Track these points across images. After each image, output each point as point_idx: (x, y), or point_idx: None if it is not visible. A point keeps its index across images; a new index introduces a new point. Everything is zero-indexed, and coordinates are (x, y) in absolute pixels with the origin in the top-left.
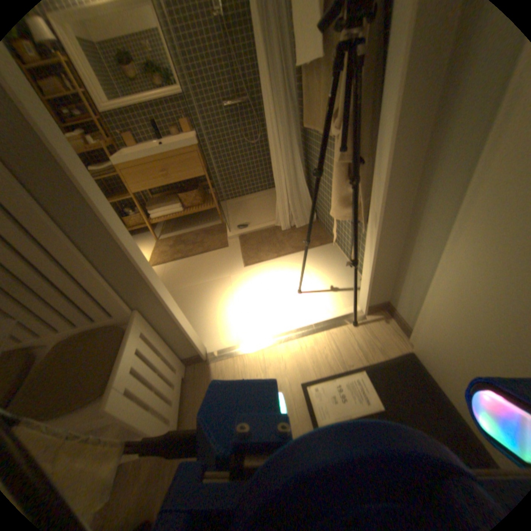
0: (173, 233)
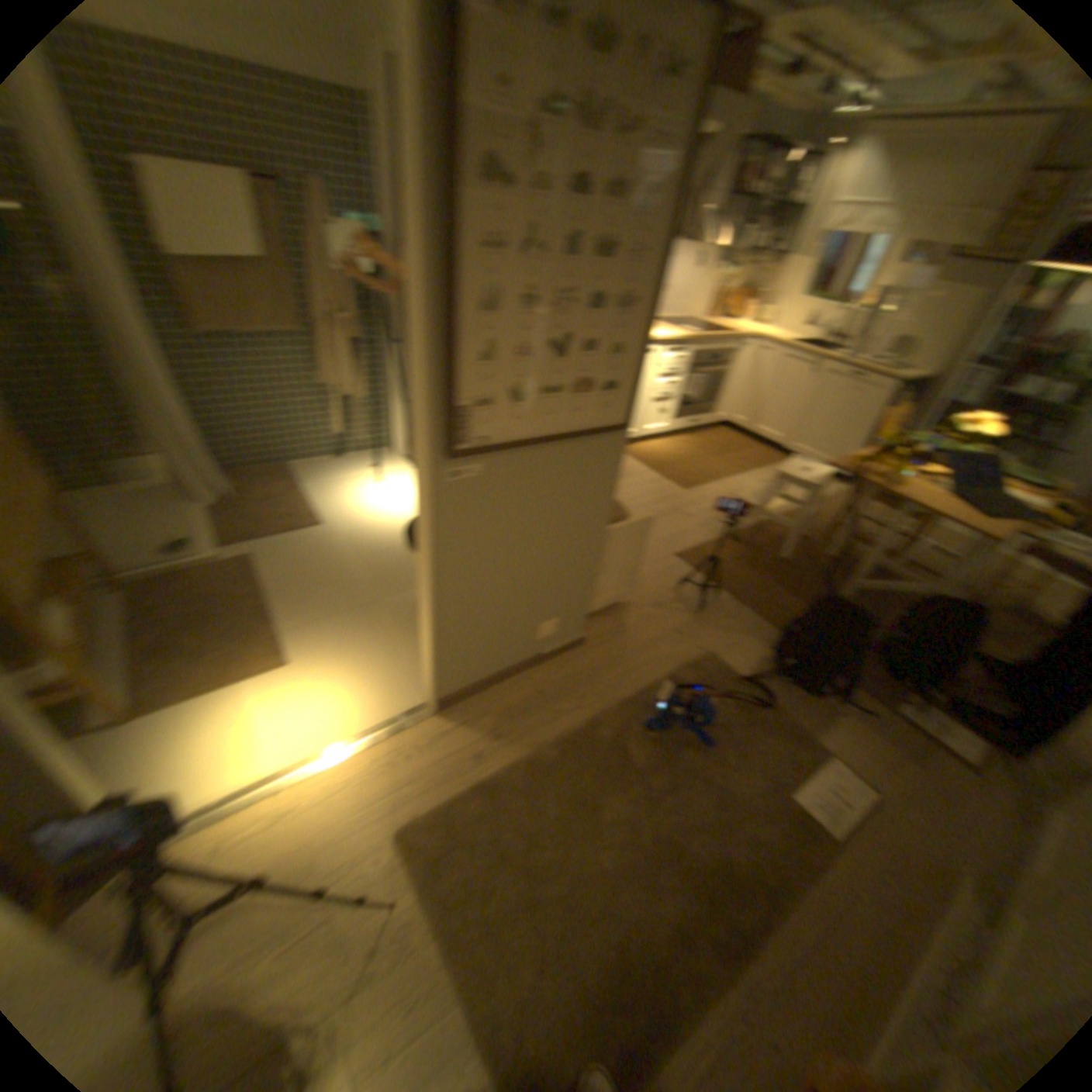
0: (120, 677)
